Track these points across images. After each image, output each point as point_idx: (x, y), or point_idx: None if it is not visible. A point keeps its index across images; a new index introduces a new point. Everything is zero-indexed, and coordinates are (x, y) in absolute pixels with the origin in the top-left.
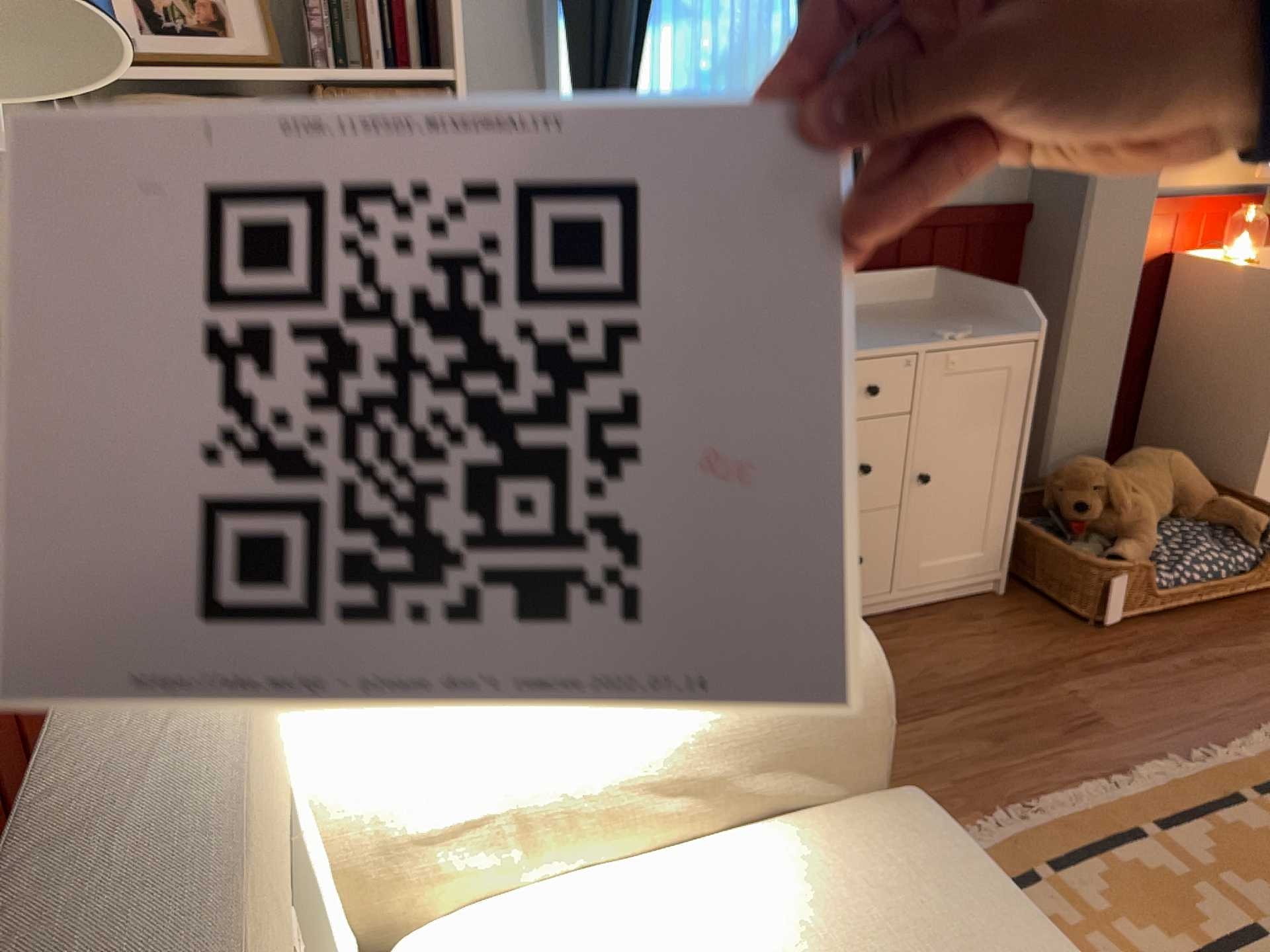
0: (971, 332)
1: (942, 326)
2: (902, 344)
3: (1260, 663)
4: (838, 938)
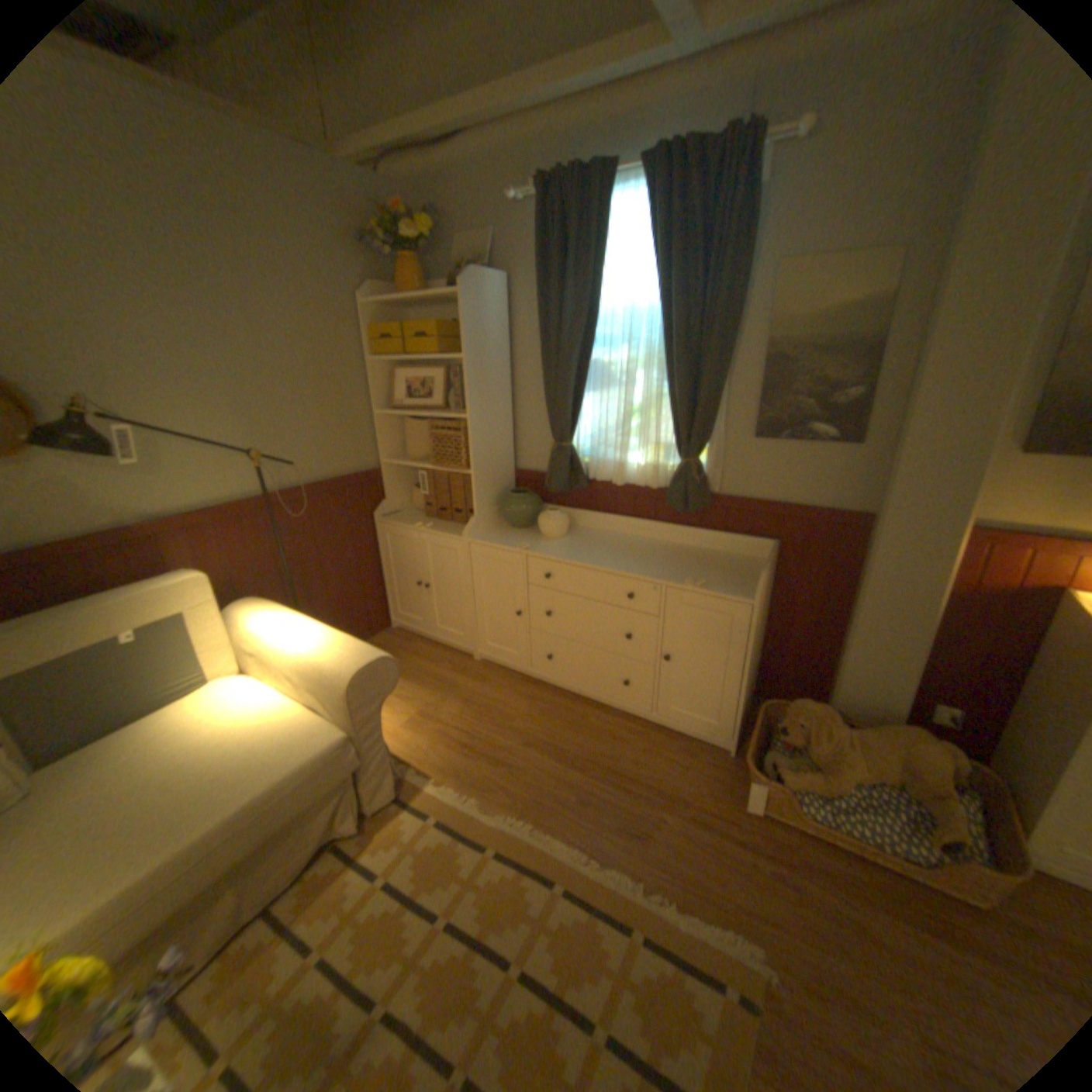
0: (700, 584)
1: (711, 576)
2: (656, 577)
3: (825, 916)
4: (250, 742)
